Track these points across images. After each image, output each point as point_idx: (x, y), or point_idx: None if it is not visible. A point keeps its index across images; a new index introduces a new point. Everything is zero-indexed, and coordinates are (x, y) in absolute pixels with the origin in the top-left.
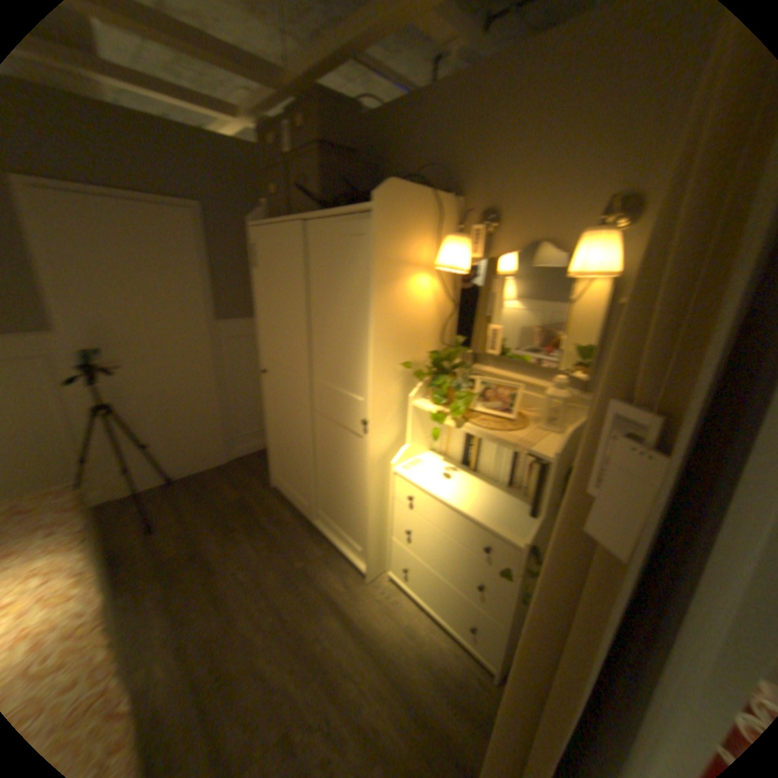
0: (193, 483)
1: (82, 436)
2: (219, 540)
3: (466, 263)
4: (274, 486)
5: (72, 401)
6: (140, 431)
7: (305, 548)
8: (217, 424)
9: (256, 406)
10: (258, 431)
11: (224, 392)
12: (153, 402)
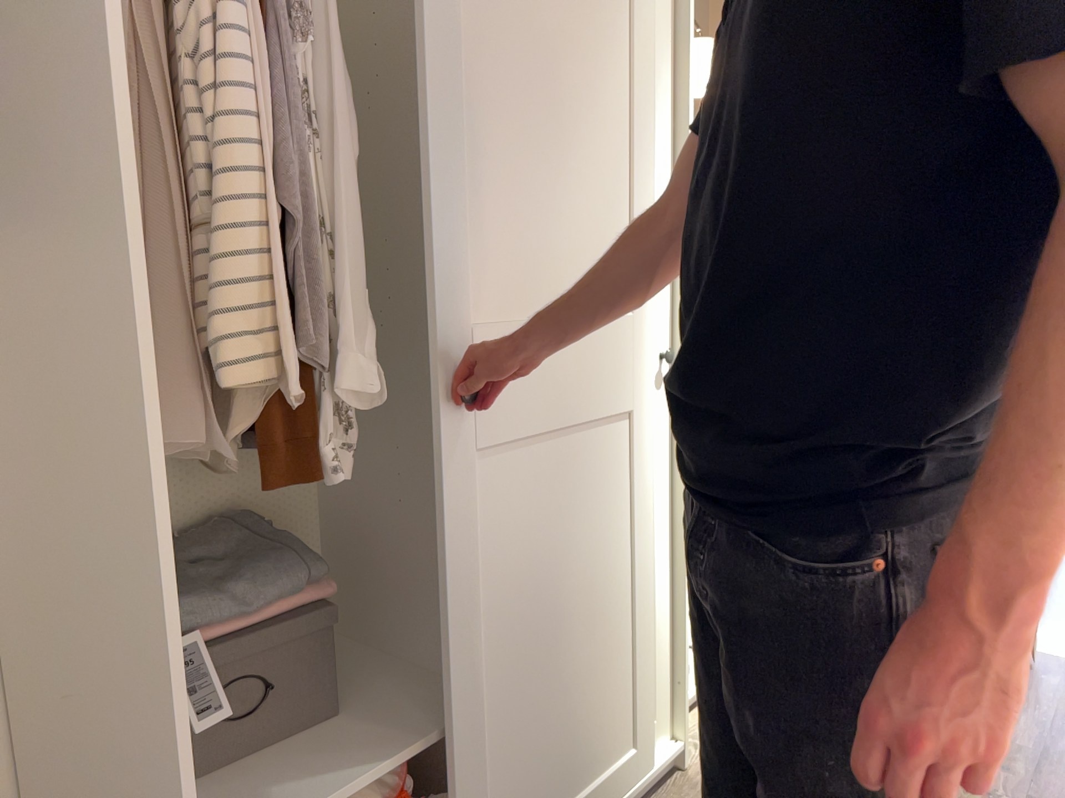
0: None
1: None
2: None
3: None
4: None
5: None
6: None
7: None
8: None
9: None
10: None
11: None
12: None
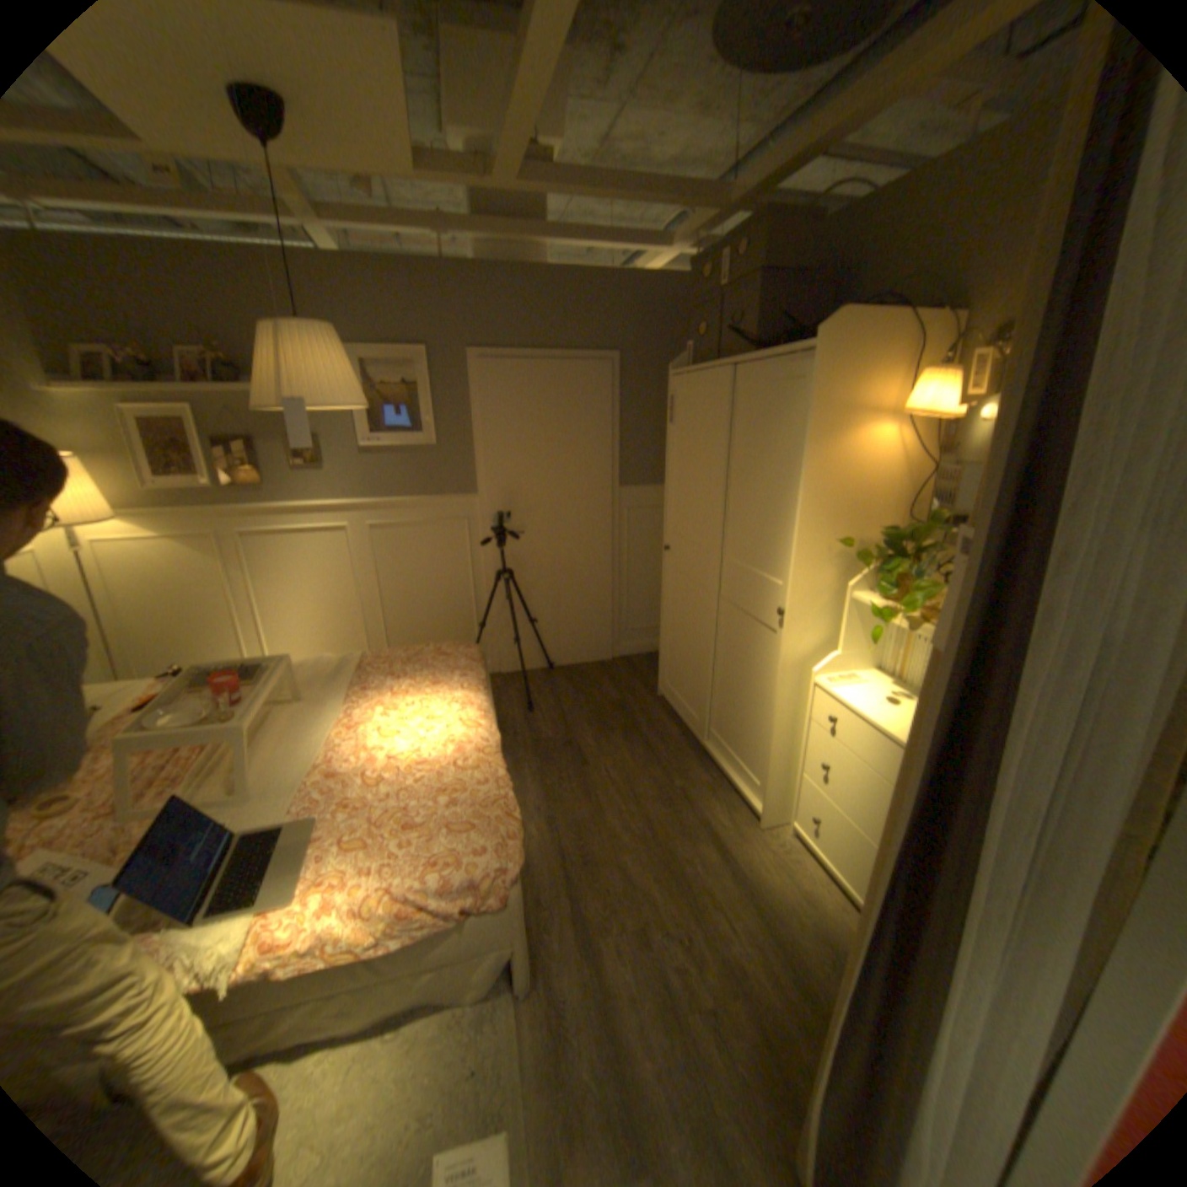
0: (576, 673)
1: (488, 600)
2: (597, 735)
3: (956, 404)
4: (663, 694)
5: (485, 564)
6: (535, 604)
7: (690, 769)
8: (608, 610)
9: (653, 596)
10: (652, 628)
11: (620, 573)
12: (550, 574)
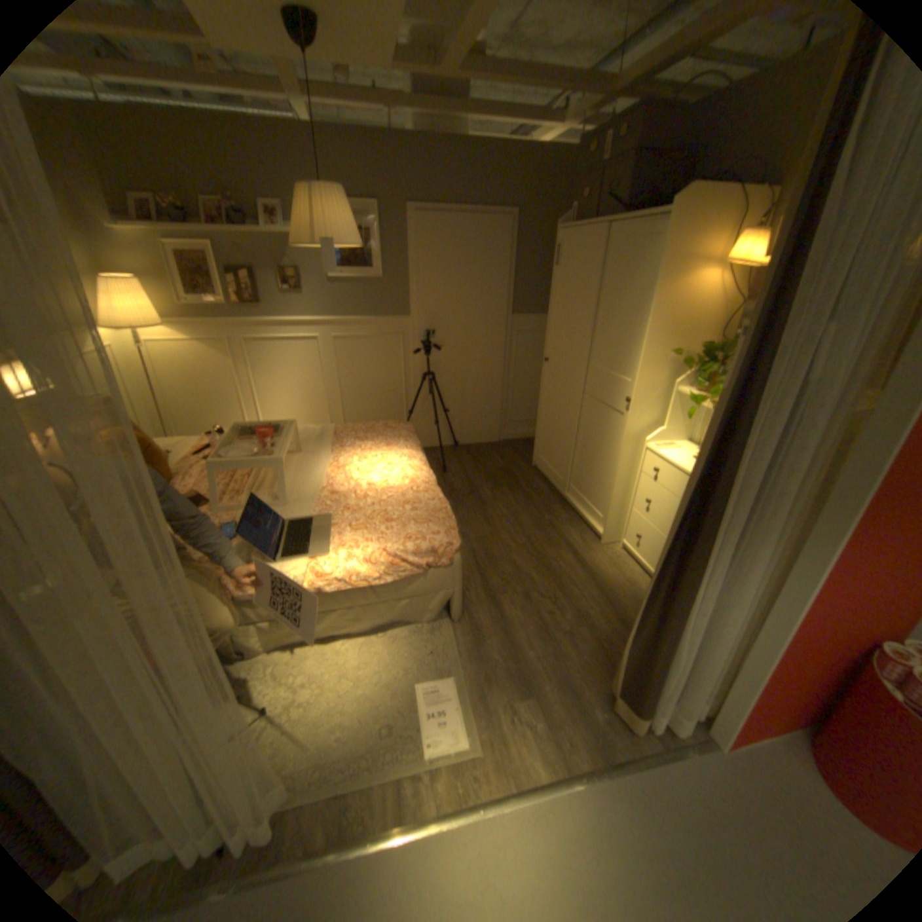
0: (474, 449)
1: (415, 395)
2: (491, 487)
3: (763, 255)
4: (537, 464)
5: (414, 368)
6: (447, 399)
7: (555, 509)
8: (498, 405)
9: (530, 397)
10: (528, 421)
11: (508, 379)
12: (459, 377)
